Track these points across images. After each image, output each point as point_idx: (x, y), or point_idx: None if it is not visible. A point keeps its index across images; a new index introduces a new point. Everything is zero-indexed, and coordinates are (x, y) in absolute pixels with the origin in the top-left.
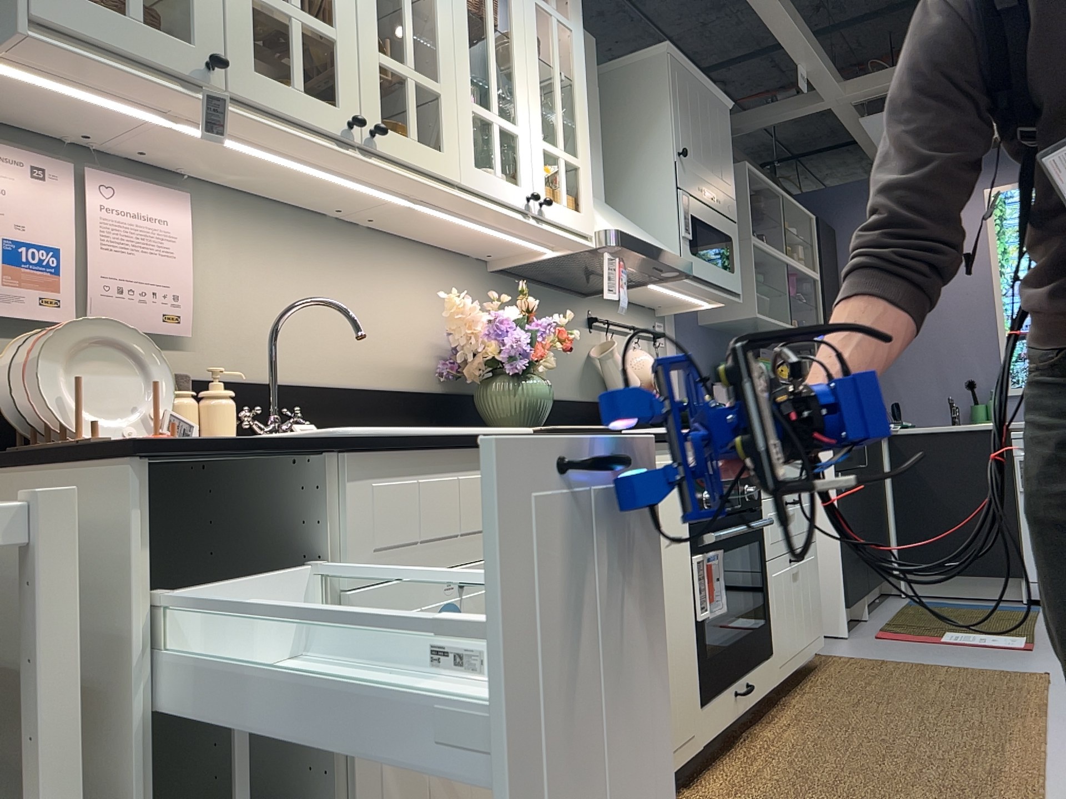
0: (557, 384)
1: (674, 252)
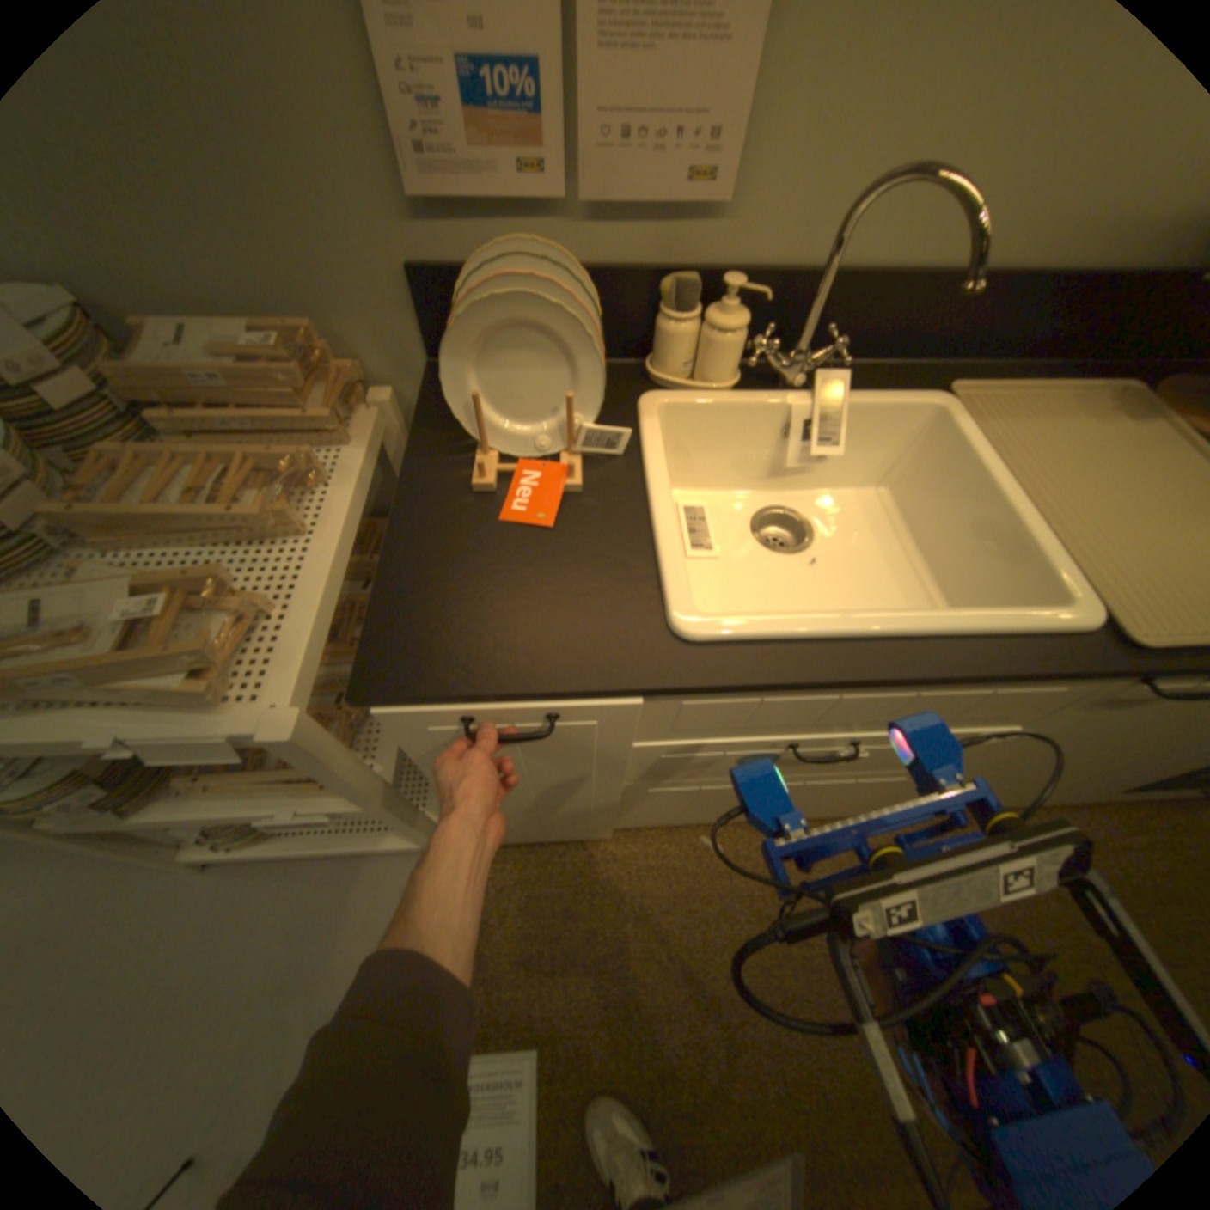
0: None
1: None
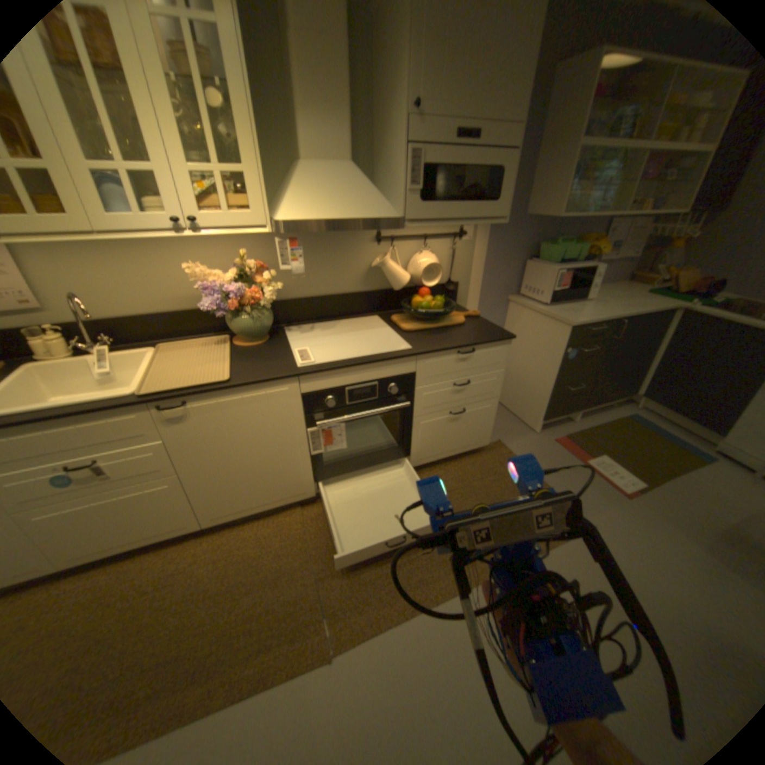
0: (337, 286)
1: (384, 211)
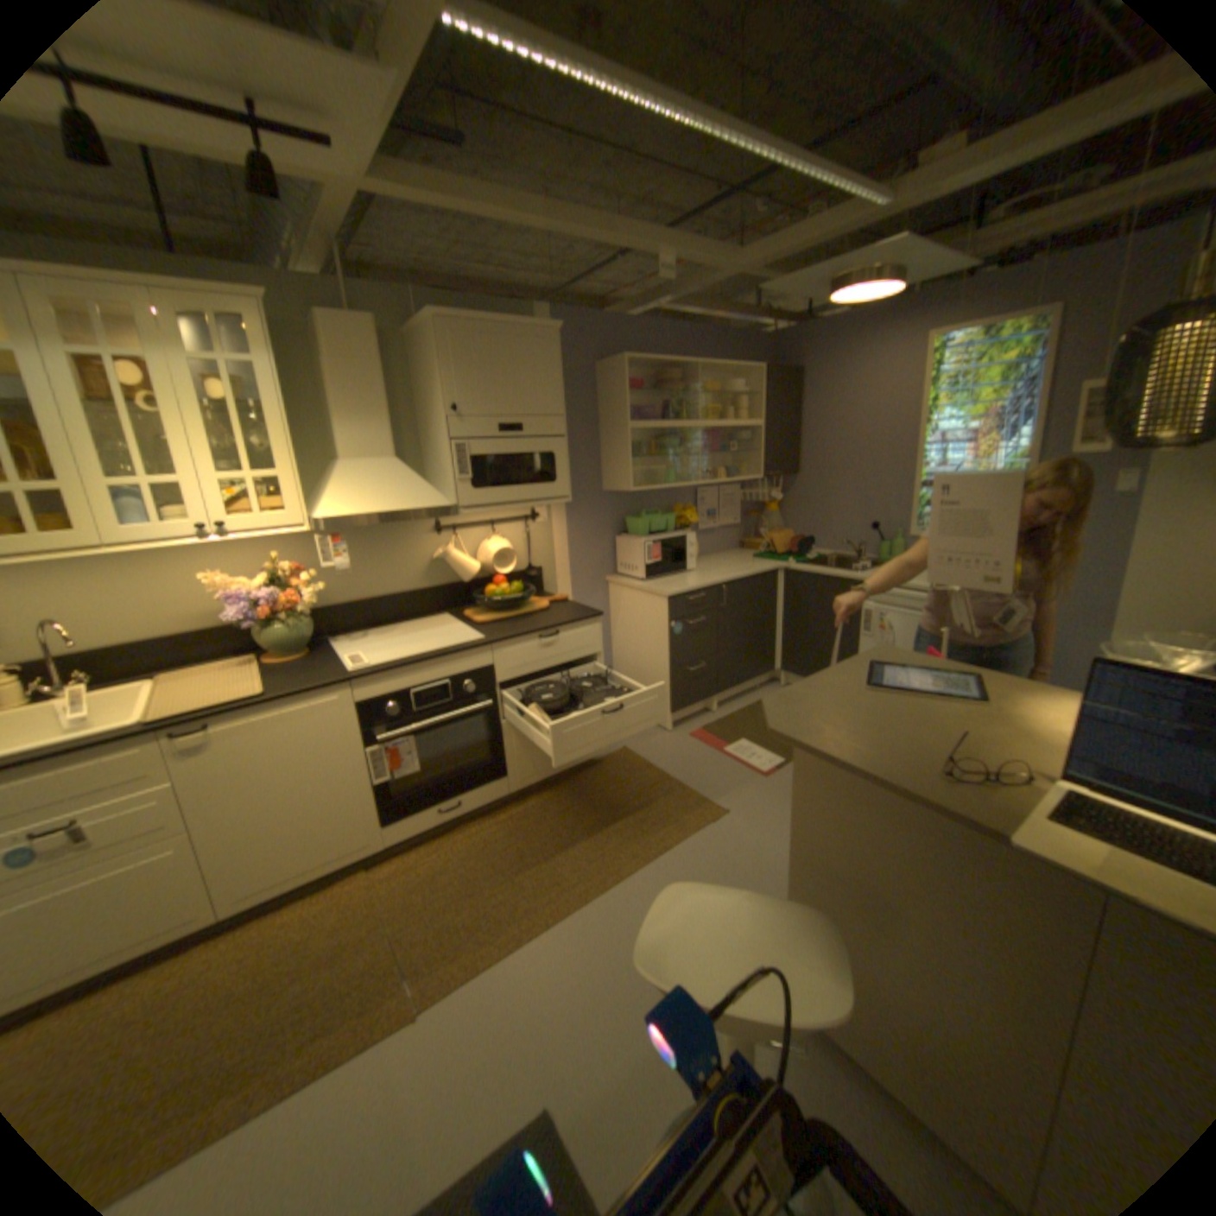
0: (393, 586)
1: (434, 503)
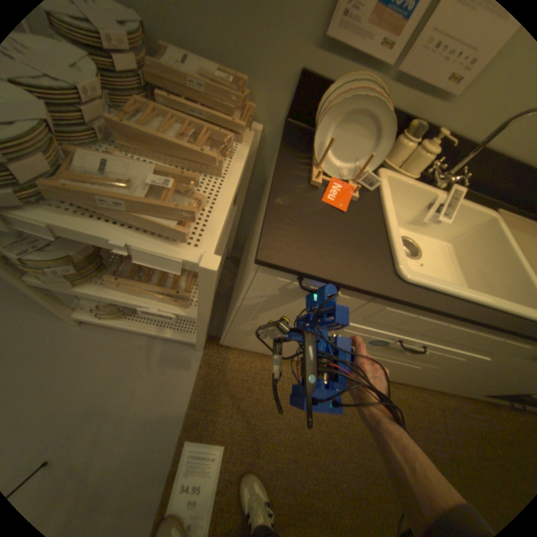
0: None
1: None
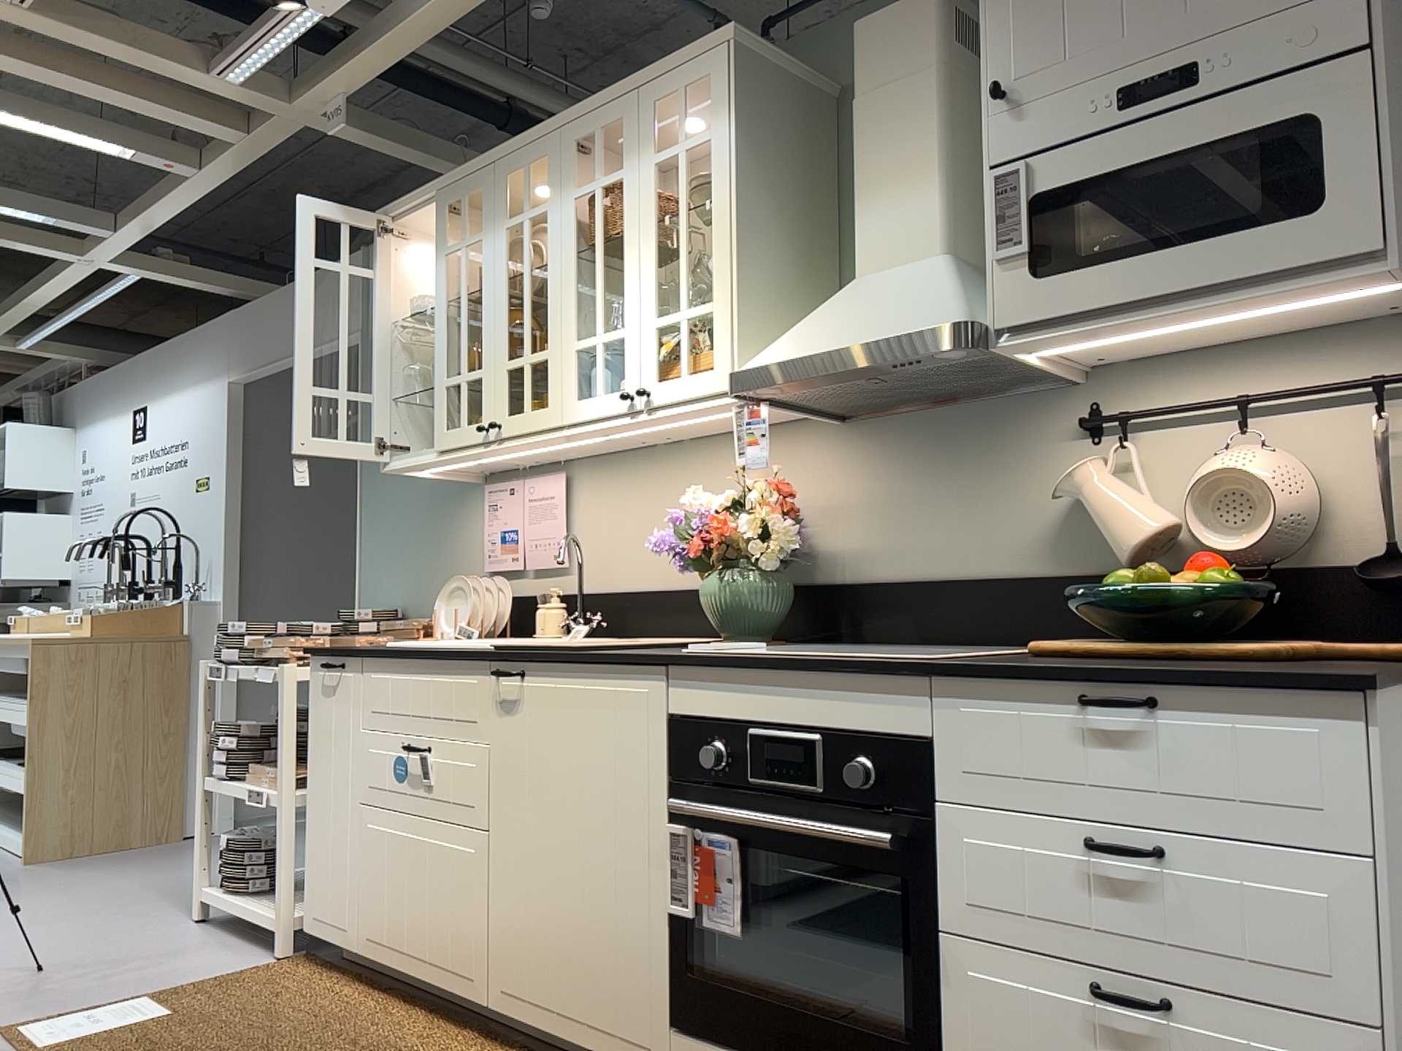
0: (977, 554)
1: (929, 318)
